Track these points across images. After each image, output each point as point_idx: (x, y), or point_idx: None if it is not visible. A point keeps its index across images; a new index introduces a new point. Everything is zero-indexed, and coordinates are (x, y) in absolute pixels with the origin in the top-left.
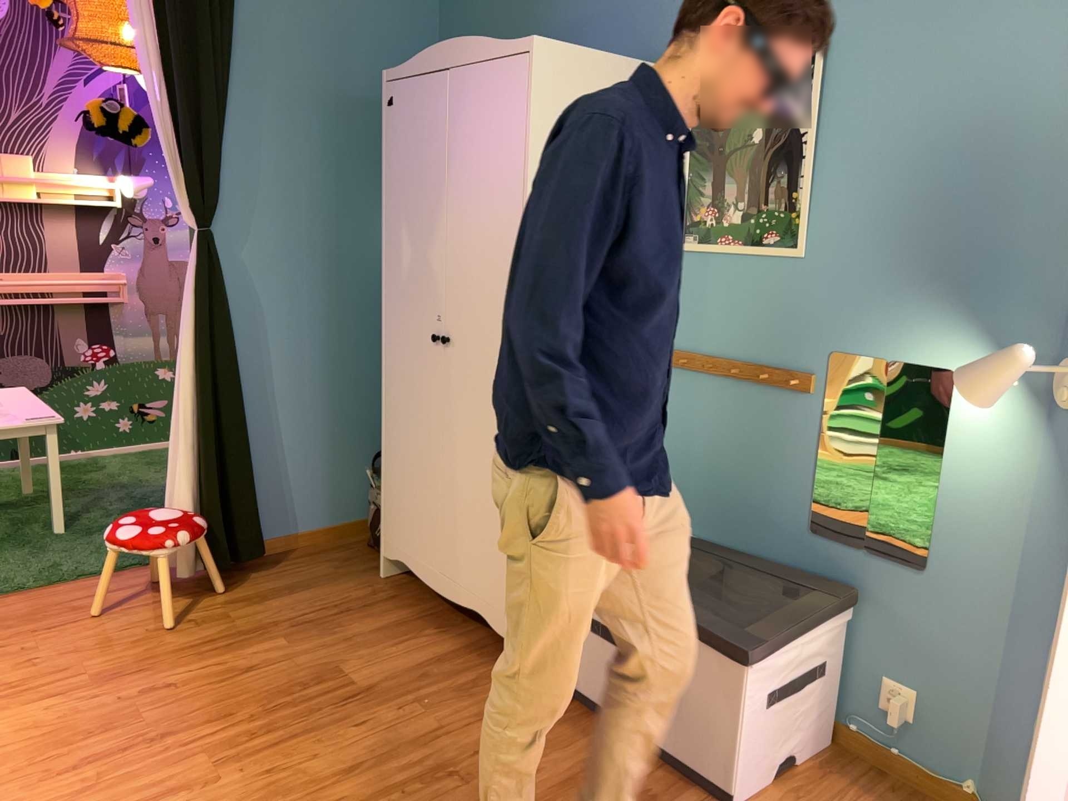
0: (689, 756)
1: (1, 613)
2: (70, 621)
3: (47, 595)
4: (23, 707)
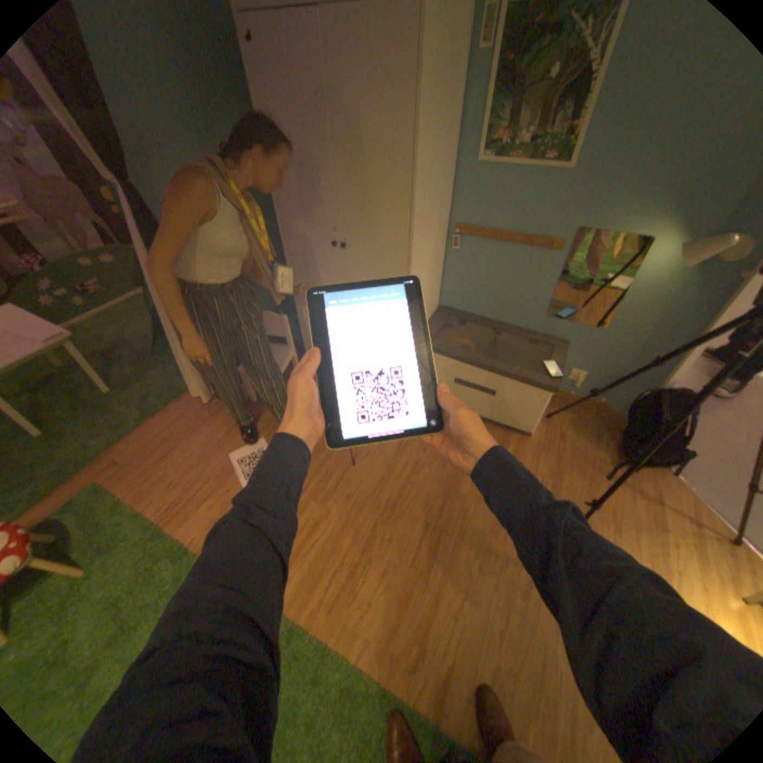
0: (508, 425)
1: (123, 460)
2: (169, 450)
3: (139, 438)
4: (194, 513)
